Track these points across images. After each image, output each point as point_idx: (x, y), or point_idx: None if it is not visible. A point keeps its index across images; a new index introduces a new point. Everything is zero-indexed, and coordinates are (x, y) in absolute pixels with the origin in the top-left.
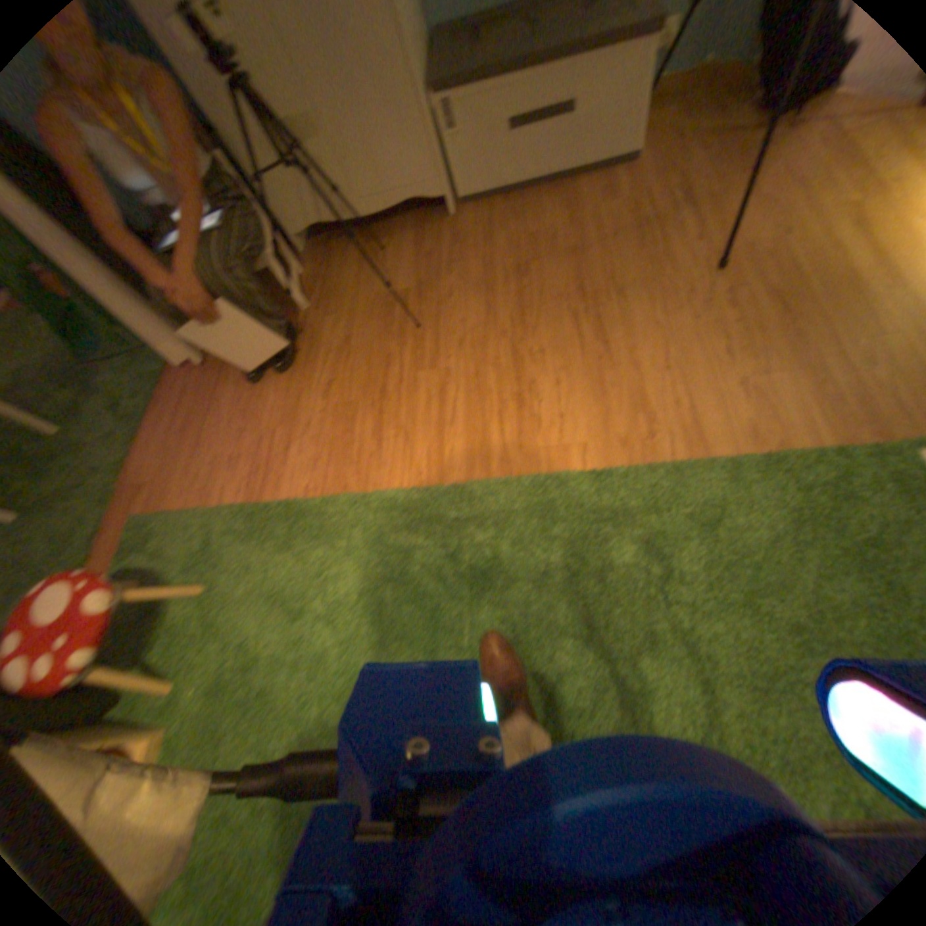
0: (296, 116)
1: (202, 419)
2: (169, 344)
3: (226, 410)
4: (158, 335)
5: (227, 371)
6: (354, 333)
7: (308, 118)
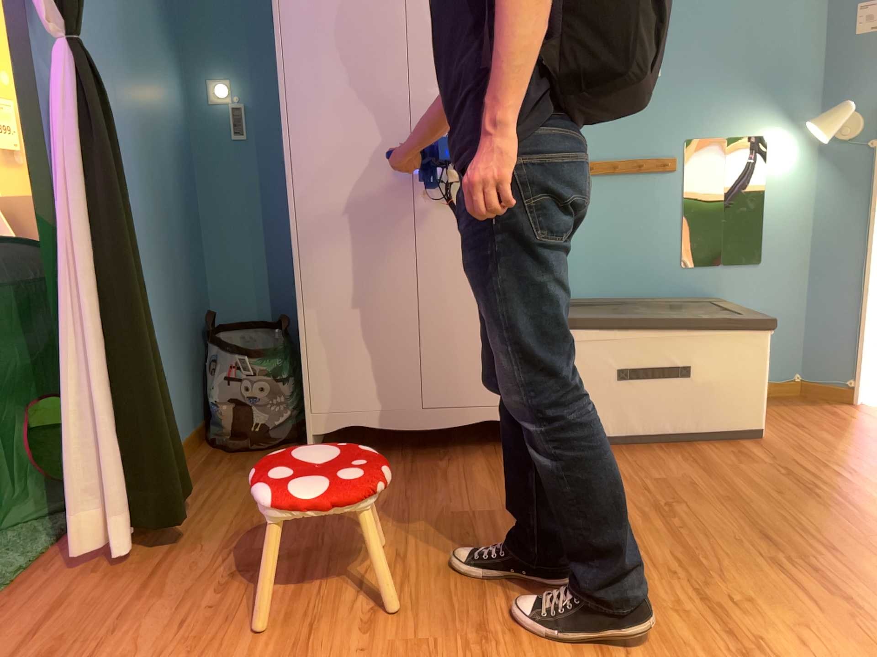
0: (393, 312)
1: (87, 646)
2: (95, 510)
3: (144, 634)
4: (92, 491)
5: (158, 577)
6: (405, 552)
7: (391, 323)
